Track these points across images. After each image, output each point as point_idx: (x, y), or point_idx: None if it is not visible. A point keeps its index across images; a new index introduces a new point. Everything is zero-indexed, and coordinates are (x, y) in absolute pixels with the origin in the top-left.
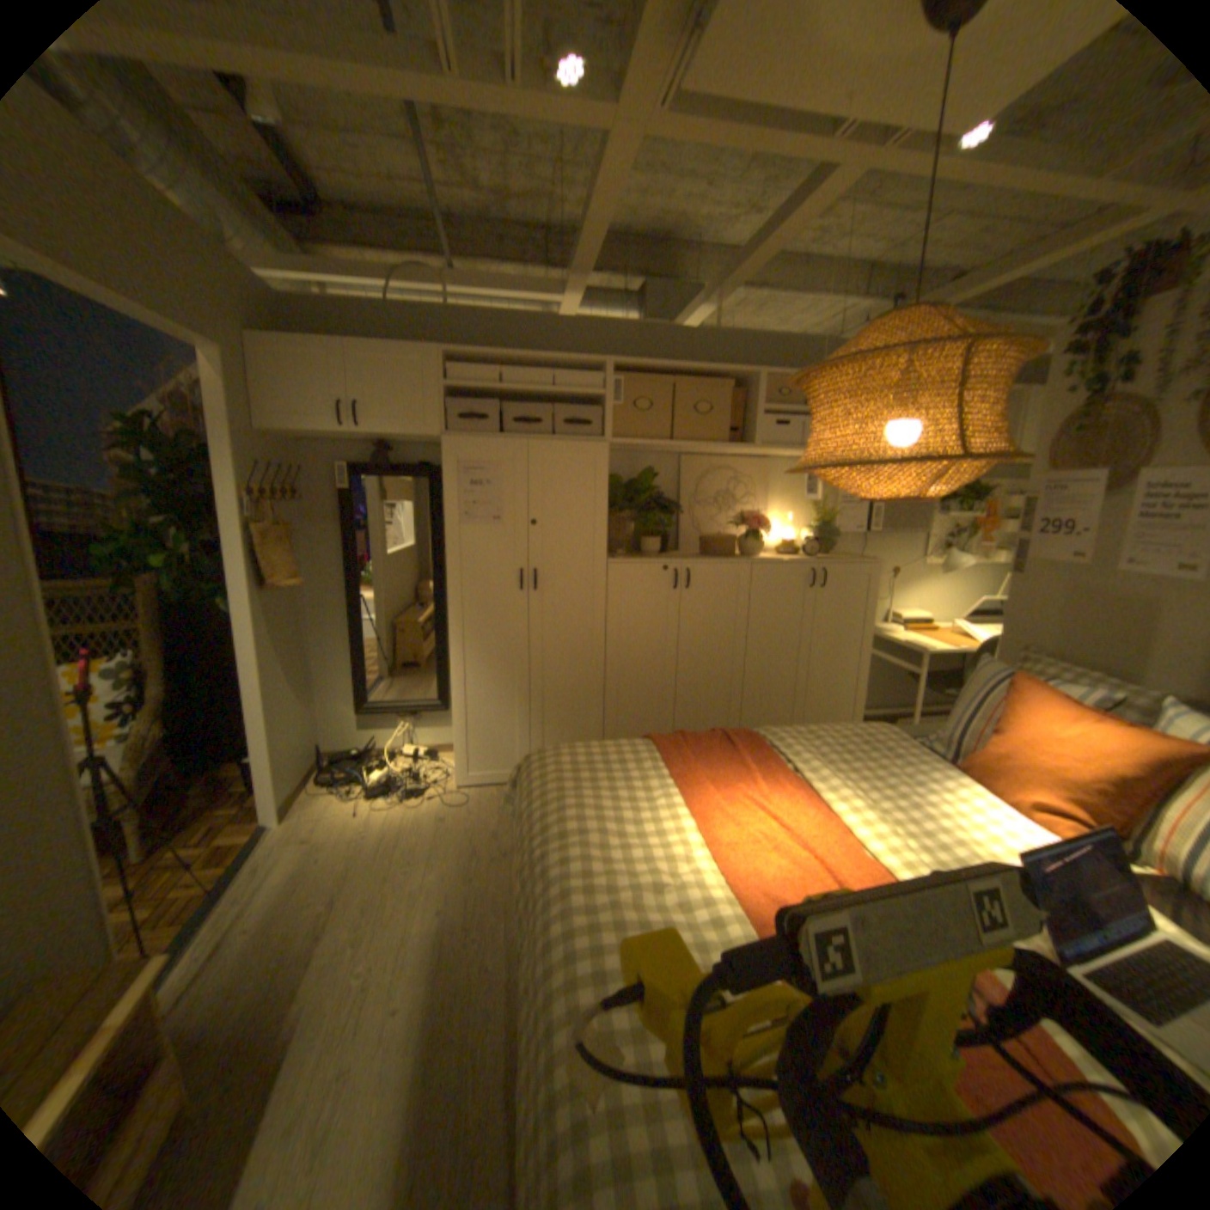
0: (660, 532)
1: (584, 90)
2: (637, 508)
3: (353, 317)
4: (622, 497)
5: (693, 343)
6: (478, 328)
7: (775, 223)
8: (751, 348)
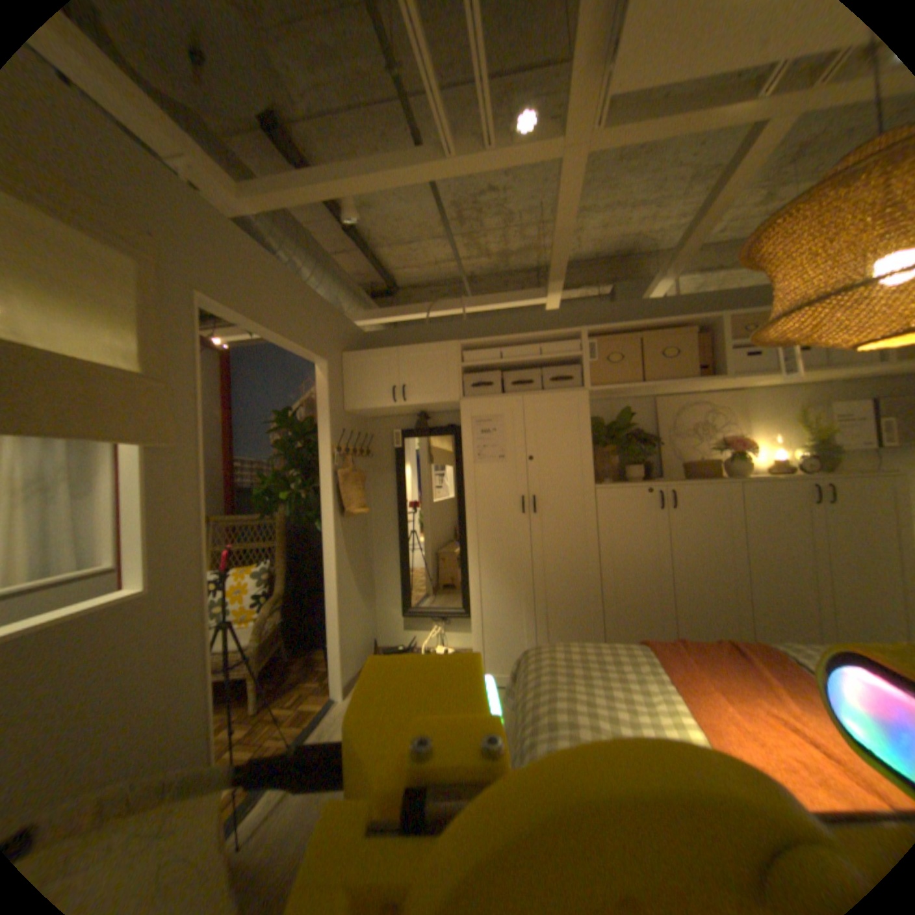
0: (644, 461)
1: (540, 130)
2: (620, 442)
3: (406, 335)
4: (605, 434)
5: (656, 307)
6: (486, 327)
7: (716, 189)
8: (713, 301)
